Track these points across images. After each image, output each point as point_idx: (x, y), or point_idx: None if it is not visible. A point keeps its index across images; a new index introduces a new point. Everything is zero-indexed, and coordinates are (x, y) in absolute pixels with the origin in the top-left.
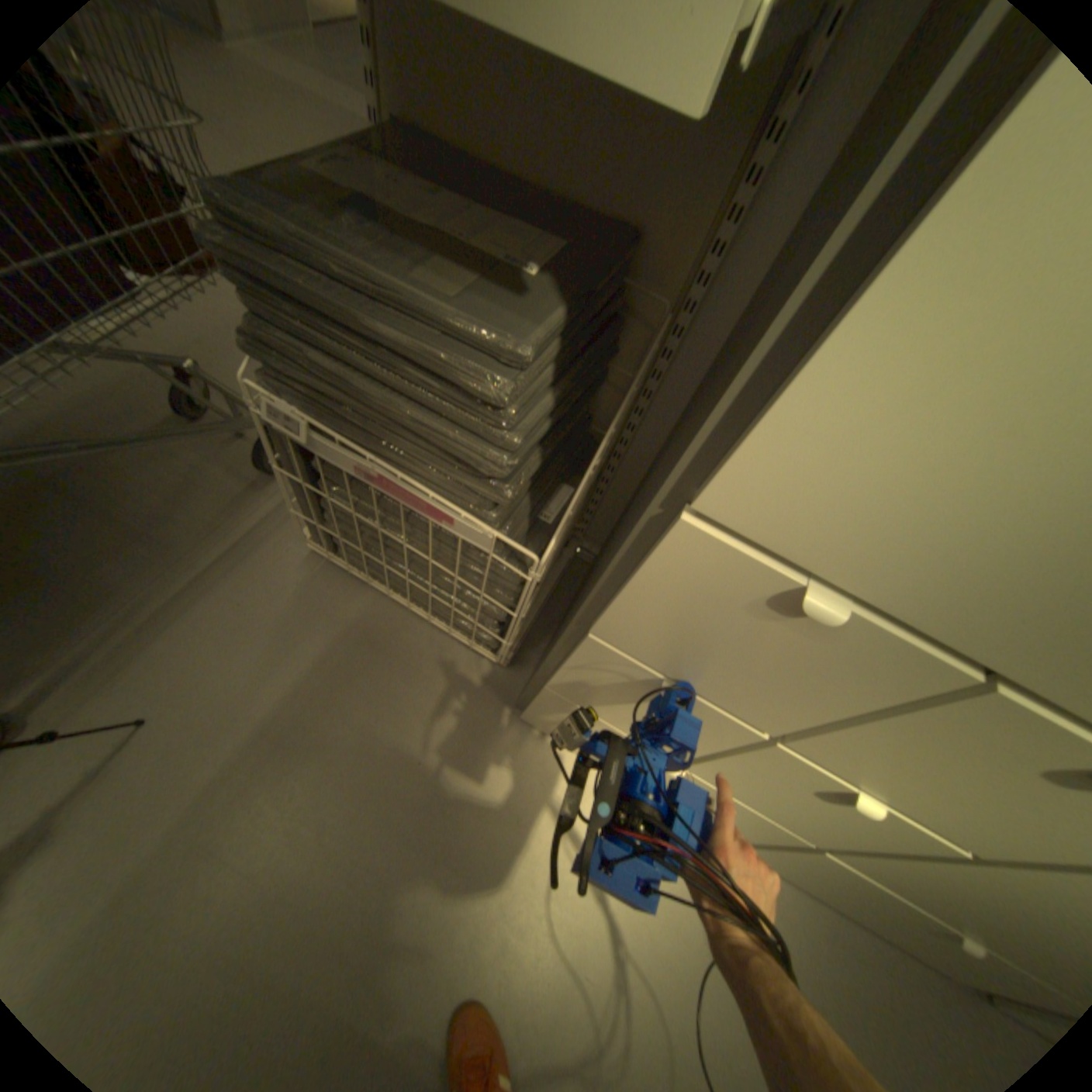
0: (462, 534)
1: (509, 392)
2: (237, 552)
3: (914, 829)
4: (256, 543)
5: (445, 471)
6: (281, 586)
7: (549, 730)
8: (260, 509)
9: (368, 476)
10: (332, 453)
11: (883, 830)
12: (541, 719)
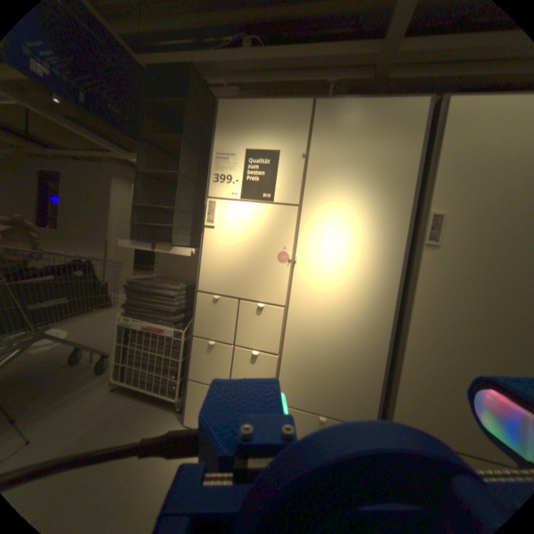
0: (165, 338)
1: (175, 296)
2: (79, 396)
3: (267, 358)
4: (87, 393)
5: (162, 321)
6: (94, 403)
7: (193, 424)
8: (90, 385)
9: (143, 331)
10: (134, 331)
11: (266, 367)
12: (190, 415)
